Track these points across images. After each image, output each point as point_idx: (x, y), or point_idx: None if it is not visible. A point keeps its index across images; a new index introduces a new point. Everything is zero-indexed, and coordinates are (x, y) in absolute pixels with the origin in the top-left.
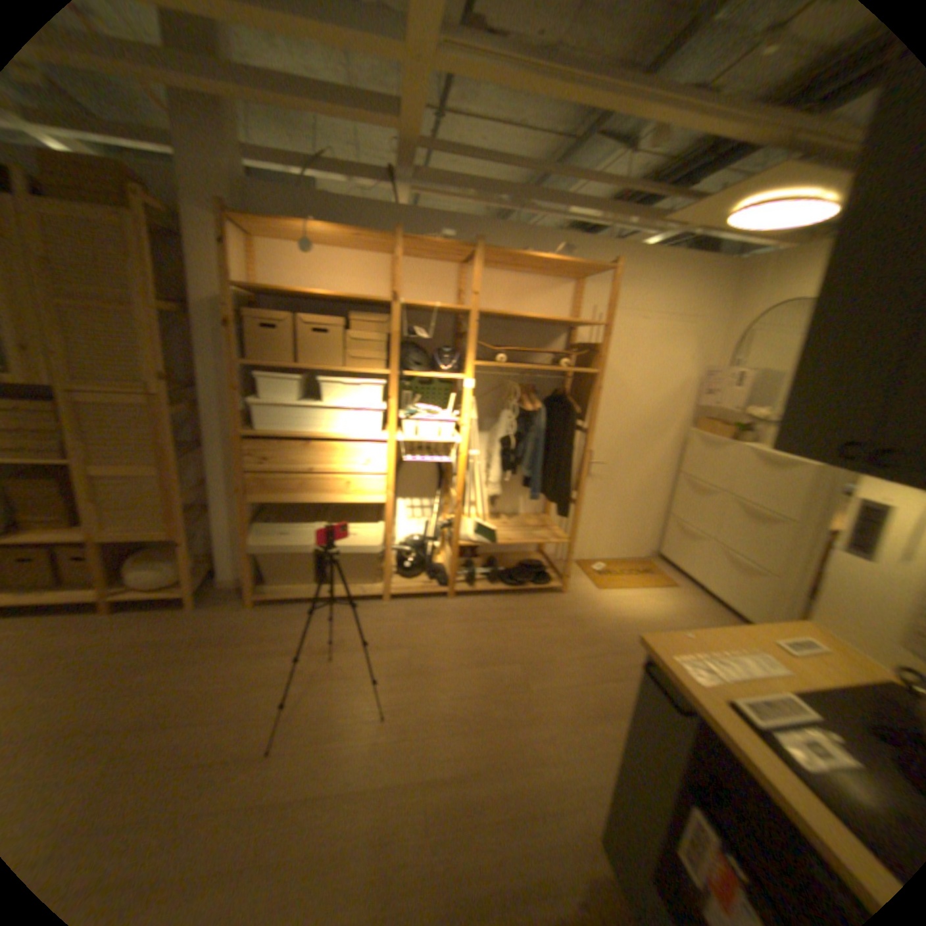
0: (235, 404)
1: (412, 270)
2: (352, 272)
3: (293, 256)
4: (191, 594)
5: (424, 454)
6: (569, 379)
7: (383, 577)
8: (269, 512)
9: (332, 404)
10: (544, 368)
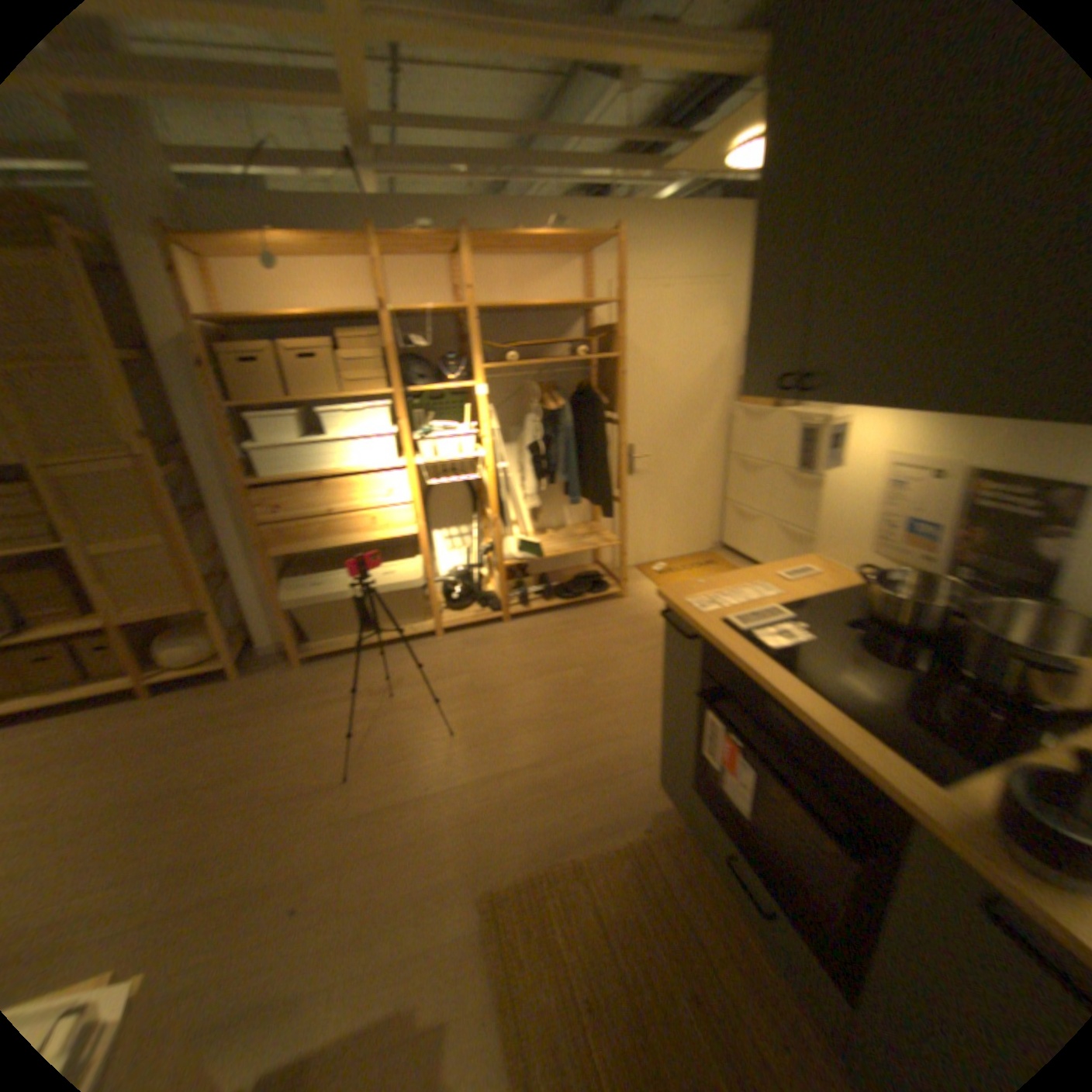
0: (229, 453)
1: (395, 270)
2: (327, 283)
3: (255, 275)
4: (231, 664)
5: (448, 476)
6: (594, 370)
7: (431, 613)
8: (295, 568)
9: (337, 436)
10: (562, 361)
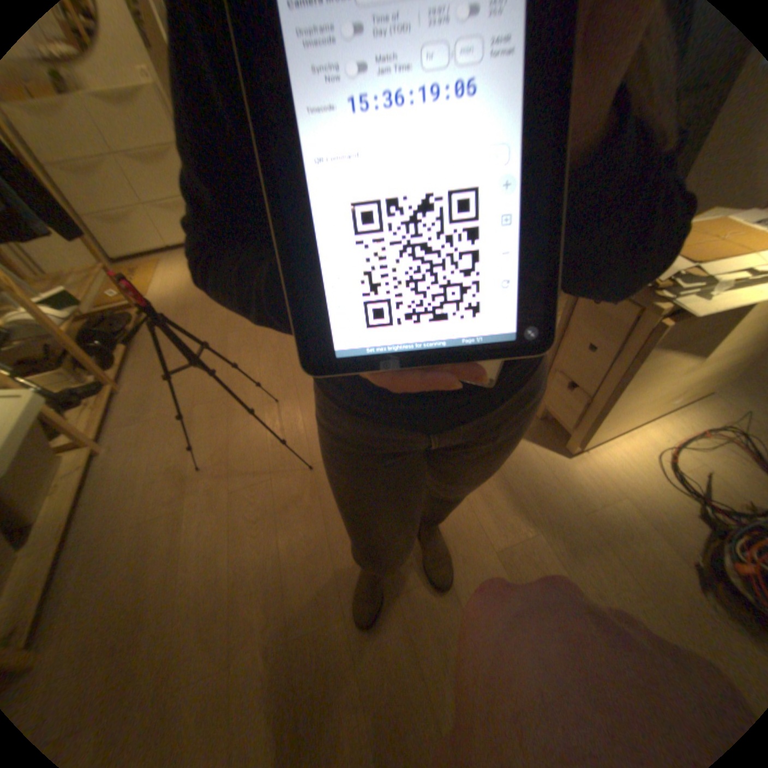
0: None
1: None
2: None
3: None
4: None
5: None
6: None
7: (67, 431)
8: None
9: None
10: None
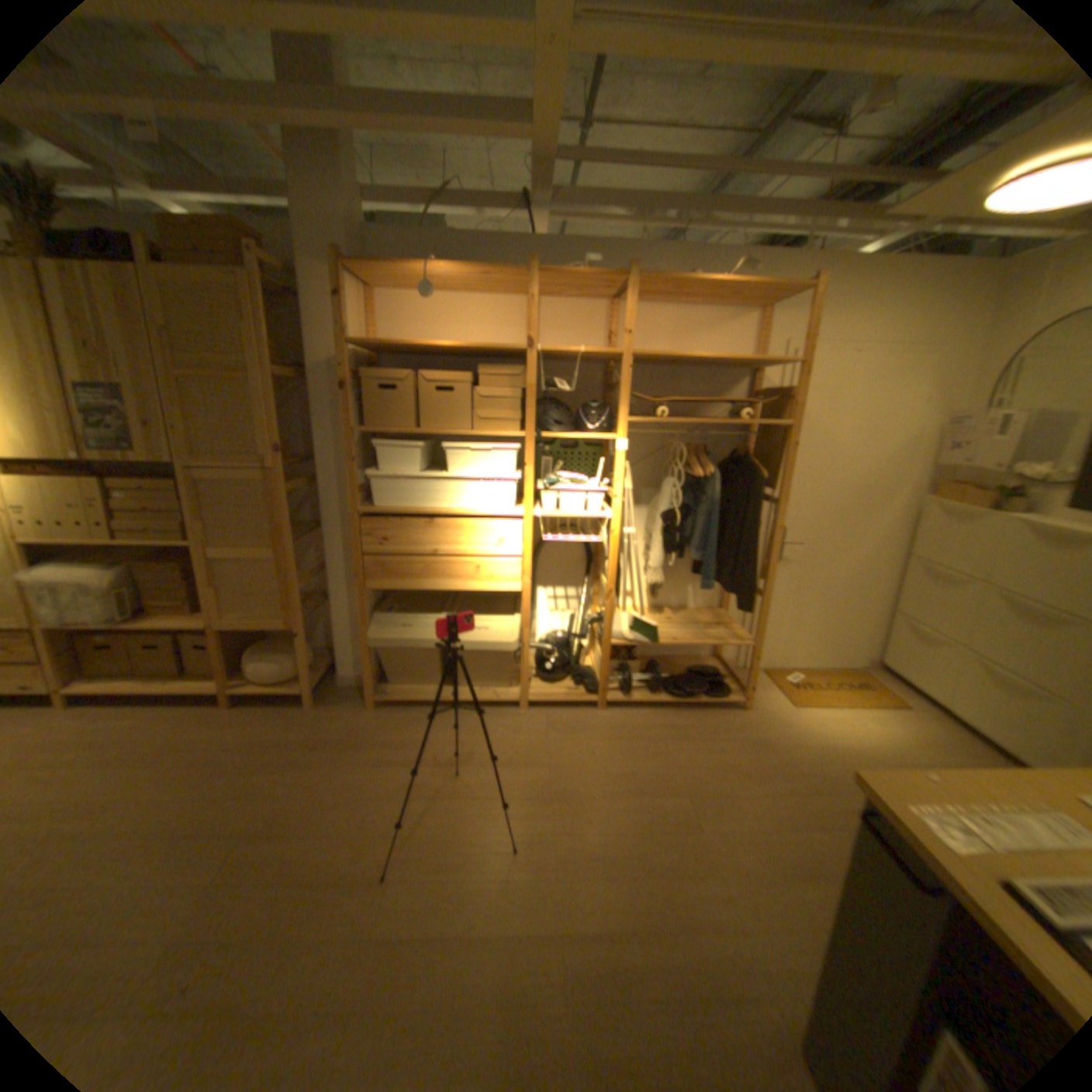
0: (354, 477)
1: (553, 311)
2: (483, 319)
3: (417, 306)
4: (311, 689)
5: (568, 532)
6: (754, 436)
7: (520, 680)
8: (394, 601)
9: (460, 473)
10: (720, 423)
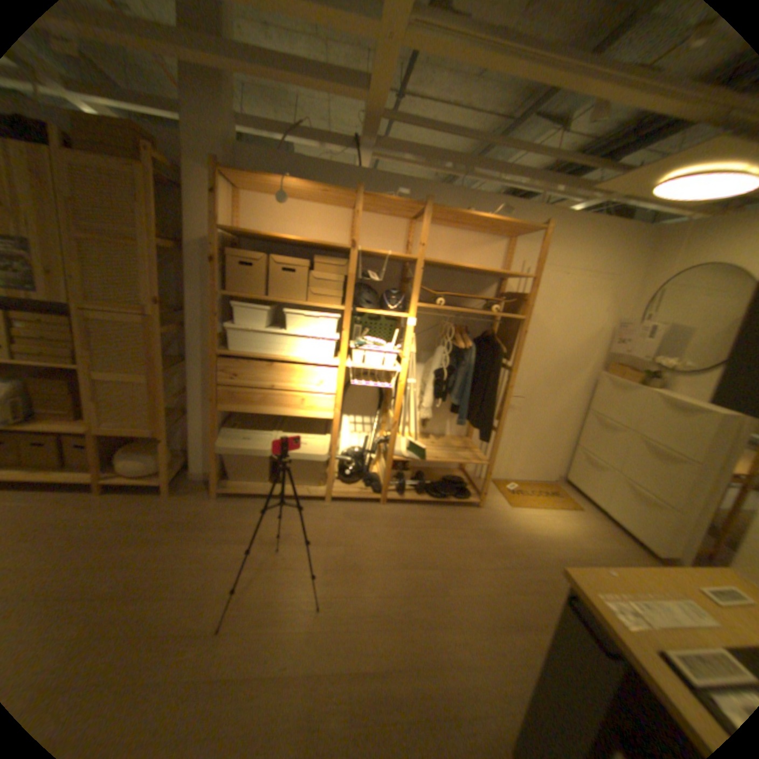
0: (214, 328)
1: (369, 223)
2: (319, 222)
3: (272, 207)
4: (168, 483)
5: (369, 379)
6: (498, 323)
7: (327, 482)
8: (237, 419)
9: (295, 332)
10: (477, 312)
